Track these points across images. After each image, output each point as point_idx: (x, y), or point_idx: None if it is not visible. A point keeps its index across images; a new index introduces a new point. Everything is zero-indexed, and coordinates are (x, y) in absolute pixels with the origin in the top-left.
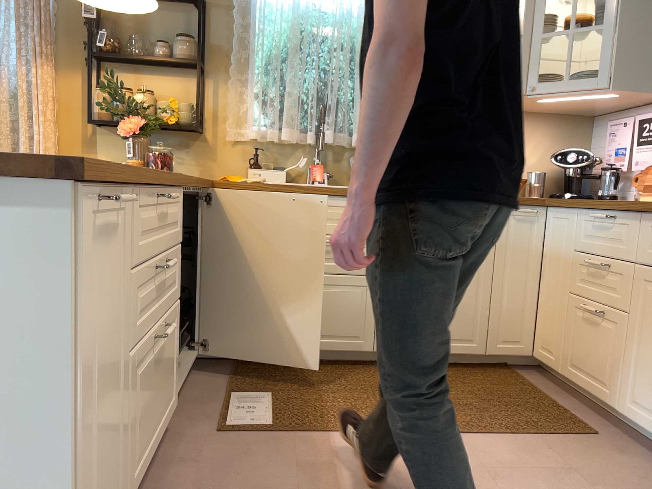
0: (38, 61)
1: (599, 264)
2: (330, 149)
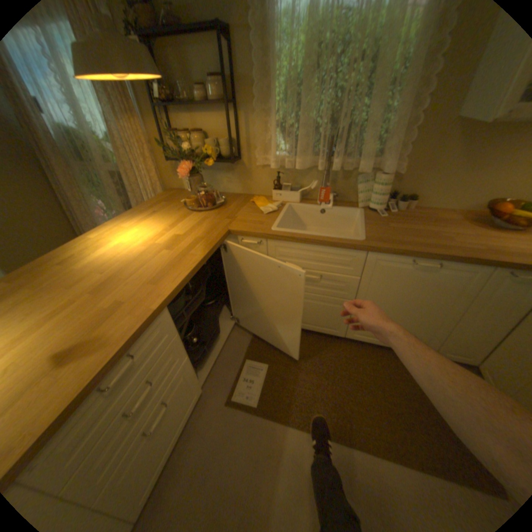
0: (122, 116)
1: None
2: (340, 168)
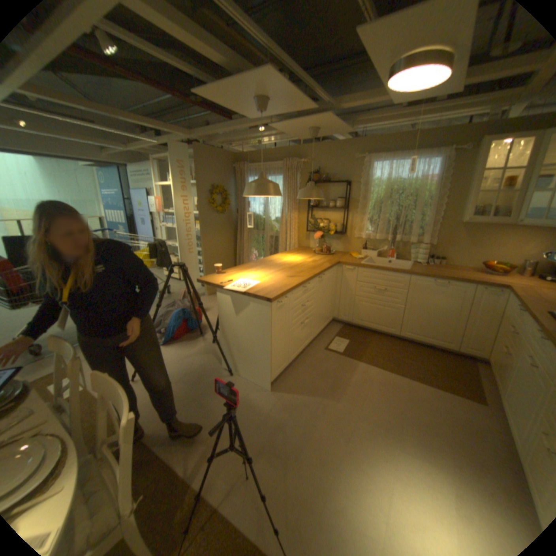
0: (291, 211)
1: (512, 331)
2: (401, 241)
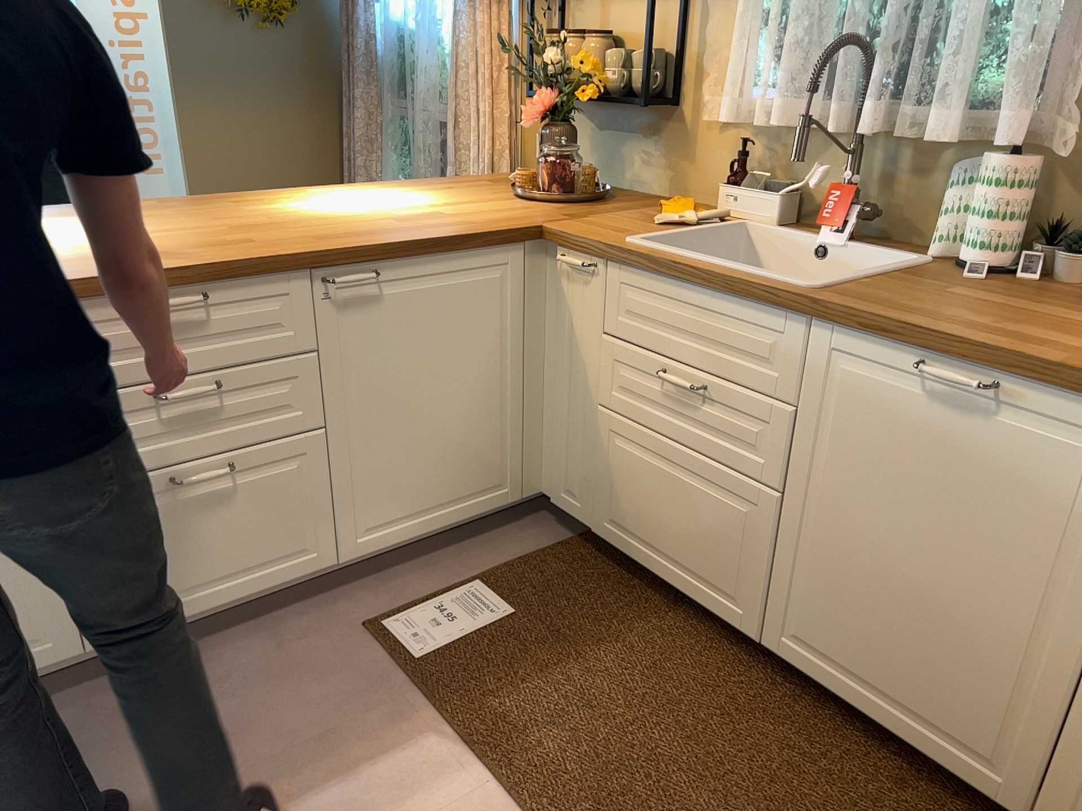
0: (481, 3)
1: None
2: (904, 144)
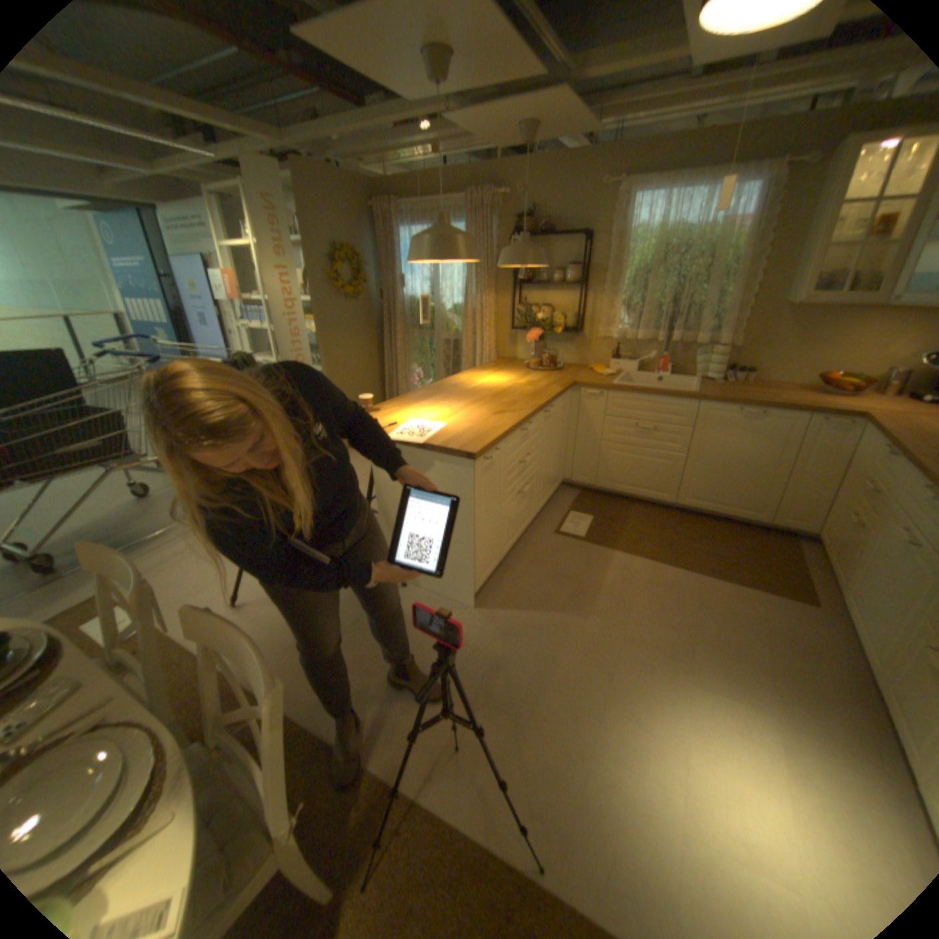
0: (483, 292)
1: (870, 488)
2: (679, 342)
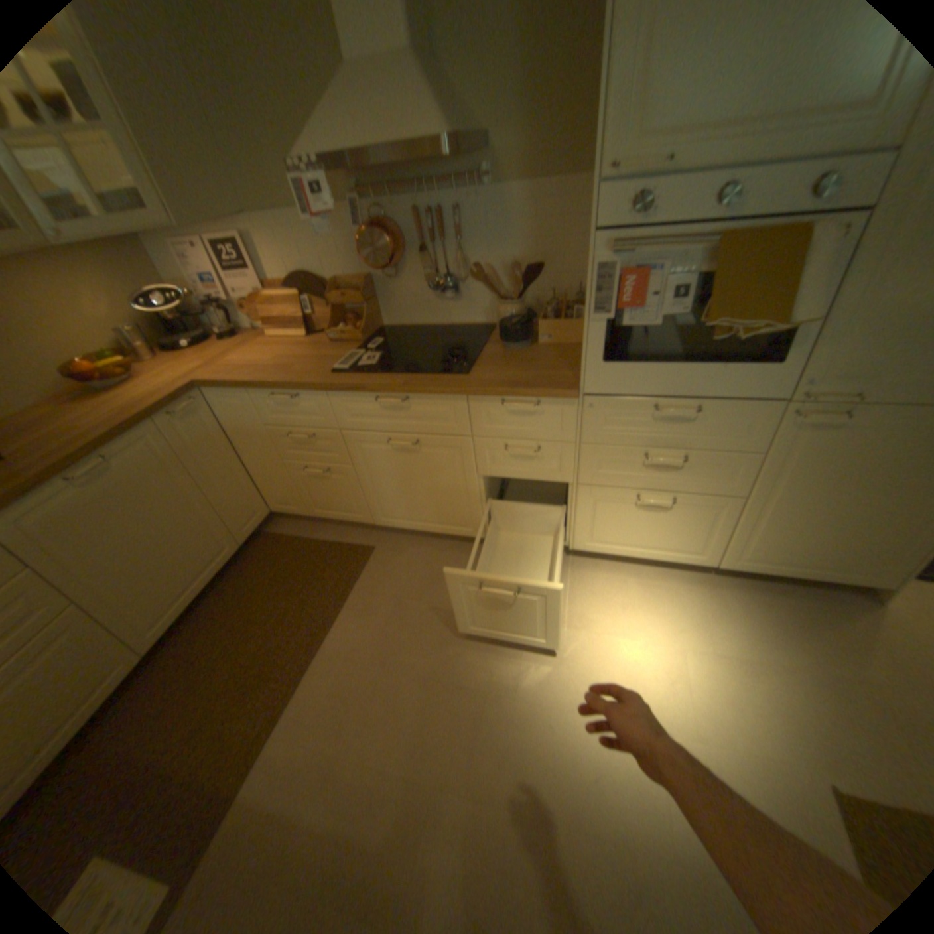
0: None
1: (305, 438)
2: None
